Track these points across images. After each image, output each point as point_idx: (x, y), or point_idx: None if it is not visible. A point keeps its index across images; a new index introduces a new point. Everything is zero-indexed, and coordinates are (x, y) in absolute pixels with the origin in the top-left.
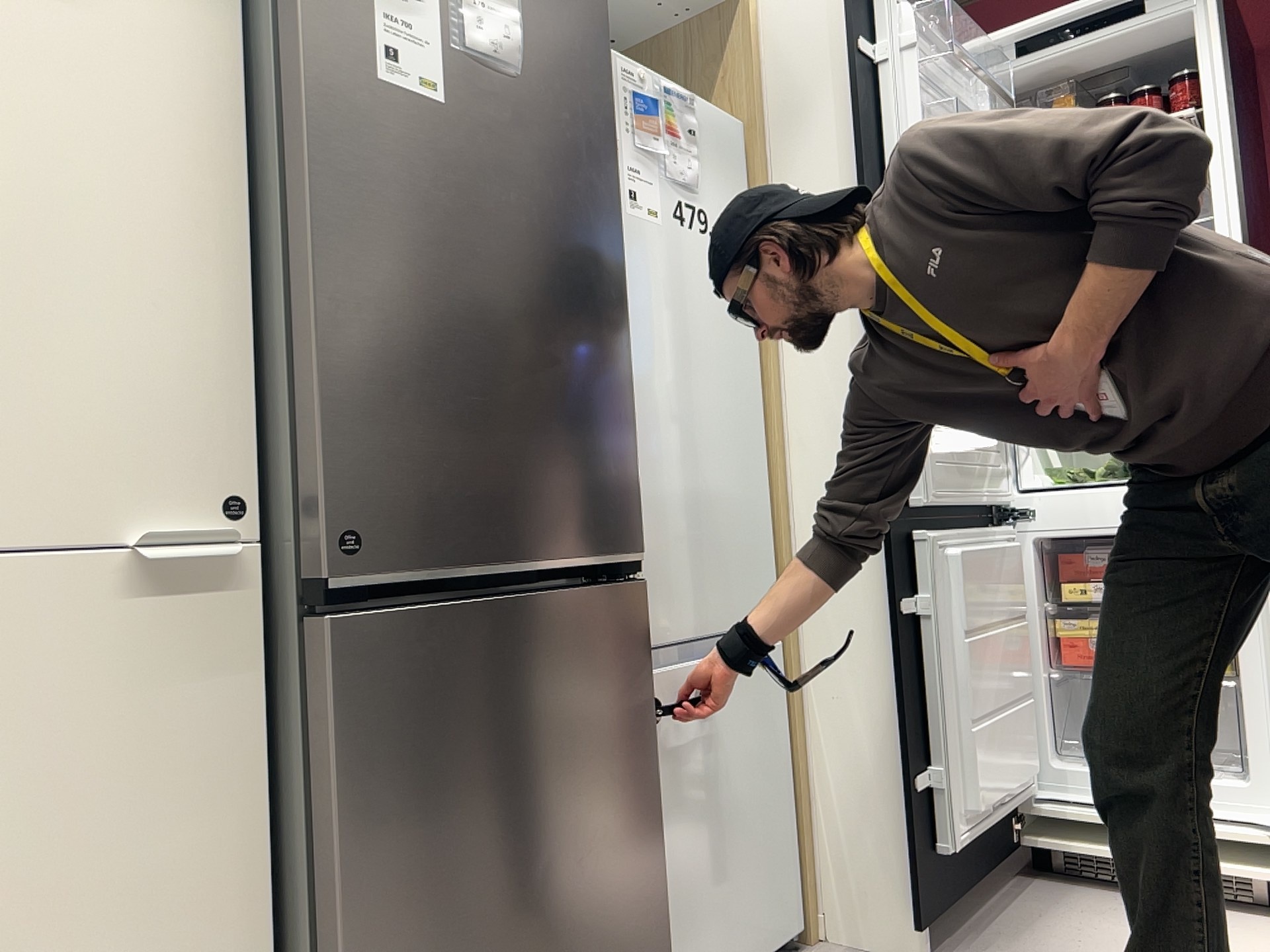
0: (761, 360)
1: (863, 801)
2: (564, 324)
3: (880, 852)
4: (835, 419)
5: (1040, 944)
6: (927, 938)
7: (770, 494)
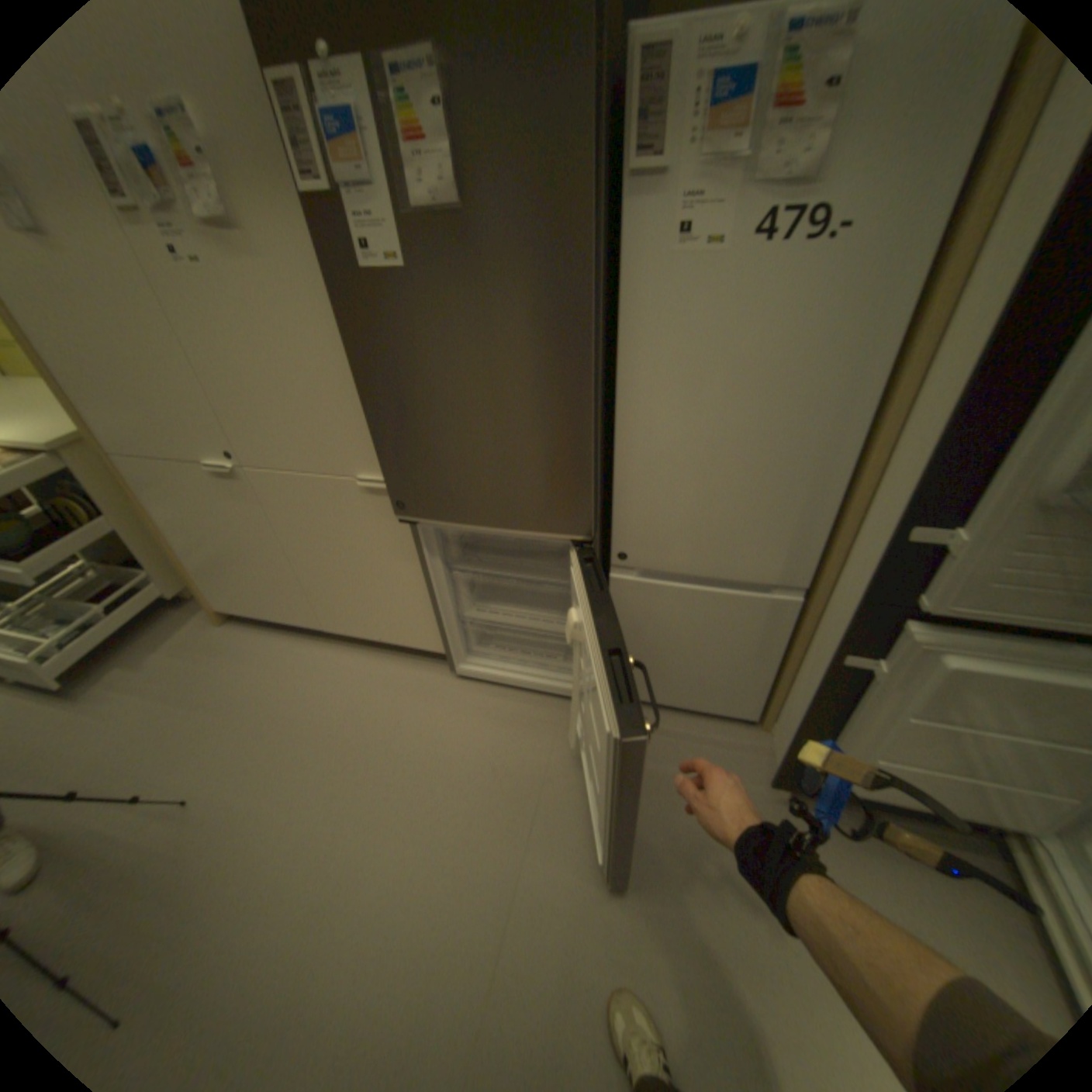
0: (900, 370)
1: (800, 712)
2: (518, 402)
3: (792, 740)
4: (914, 475)
5: (863, 870)
6: (786, 792)
7: (849, 498)
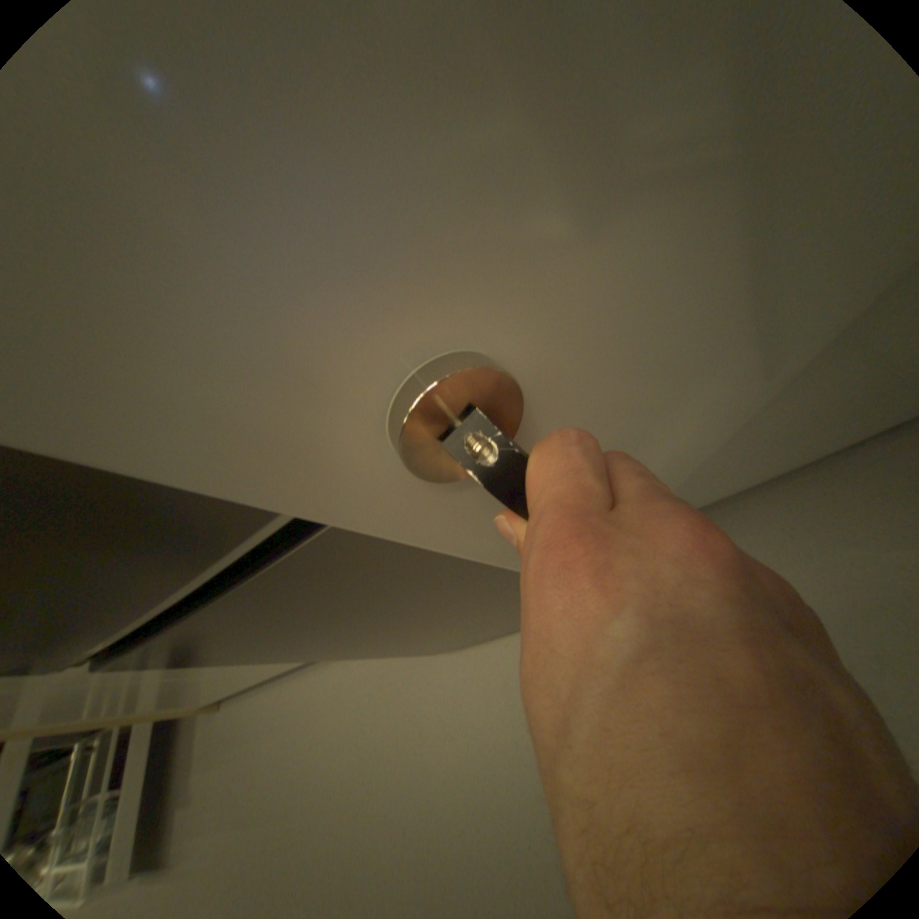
0: None
1: None
2: None
3: None
4: None
5: None
6: None
7: None
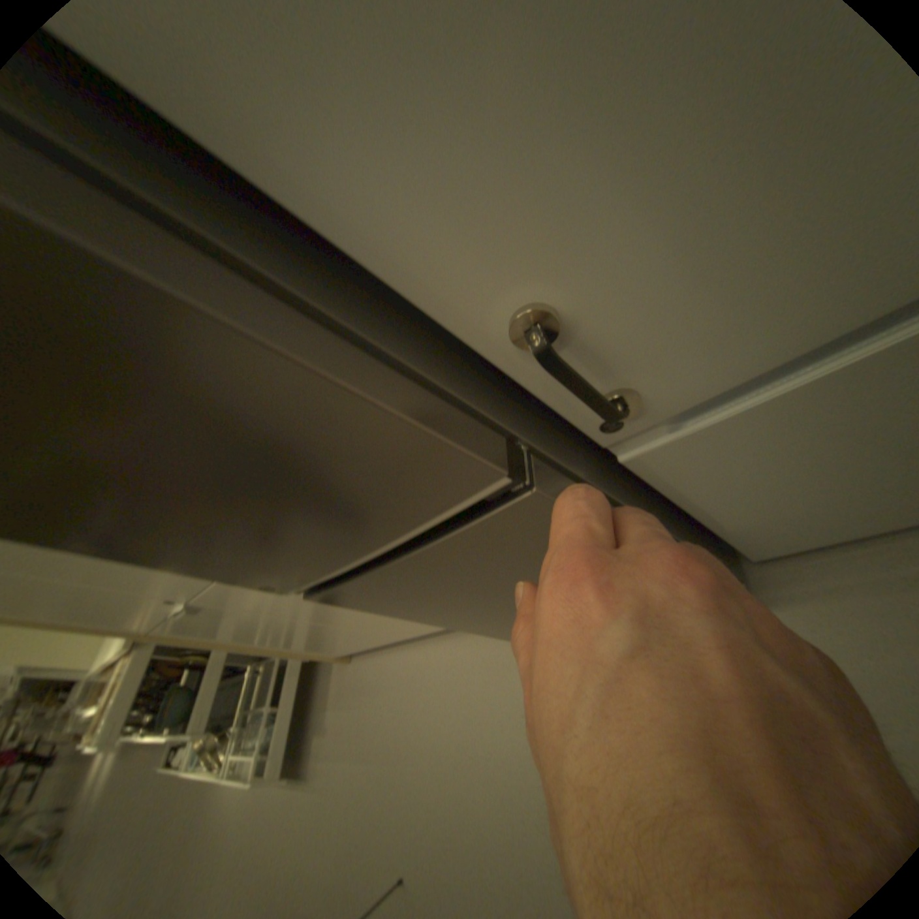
0: None
1: None
2: (71, 401)
3: None
4: None
5: None
6: None
7: None
